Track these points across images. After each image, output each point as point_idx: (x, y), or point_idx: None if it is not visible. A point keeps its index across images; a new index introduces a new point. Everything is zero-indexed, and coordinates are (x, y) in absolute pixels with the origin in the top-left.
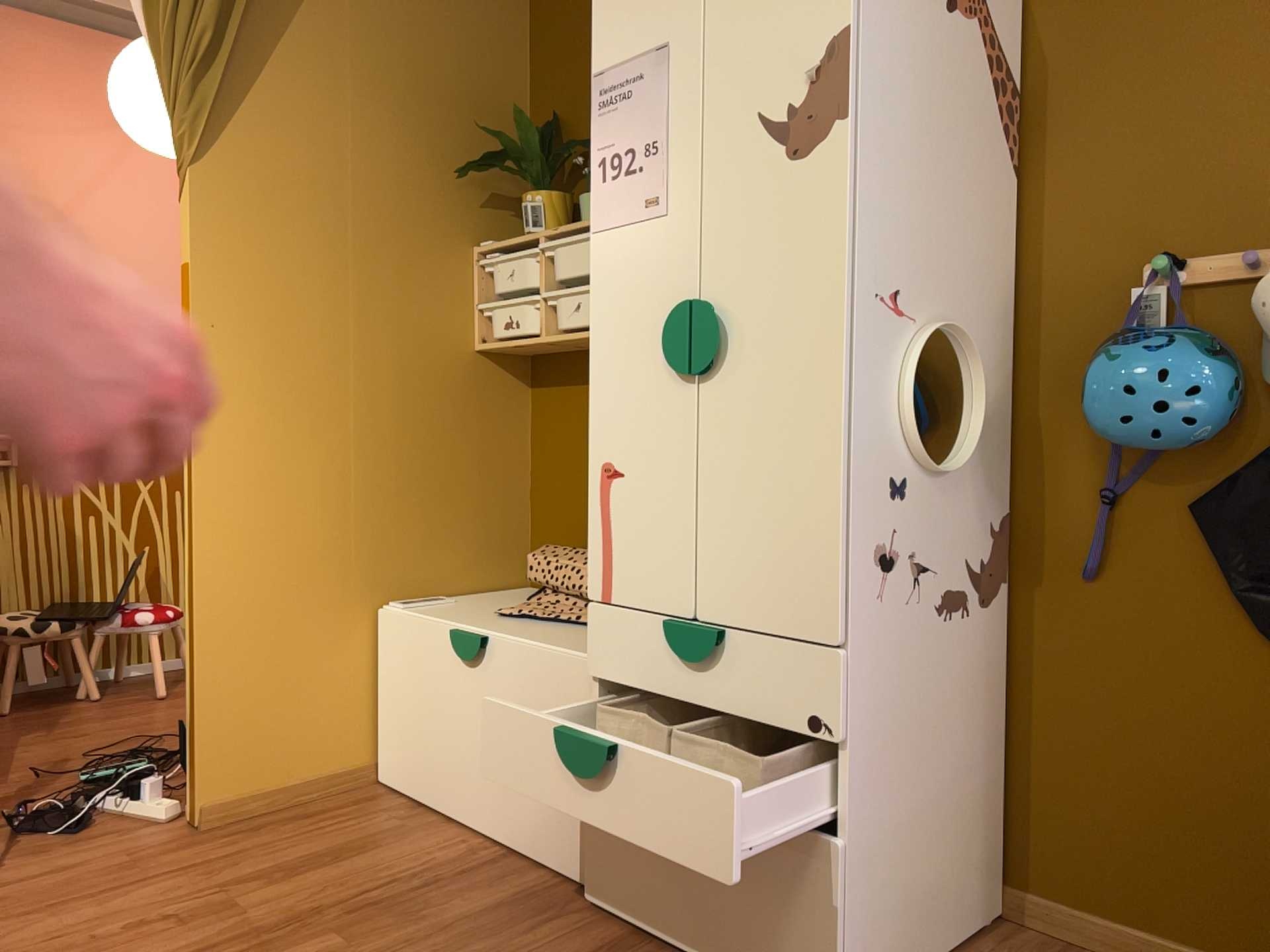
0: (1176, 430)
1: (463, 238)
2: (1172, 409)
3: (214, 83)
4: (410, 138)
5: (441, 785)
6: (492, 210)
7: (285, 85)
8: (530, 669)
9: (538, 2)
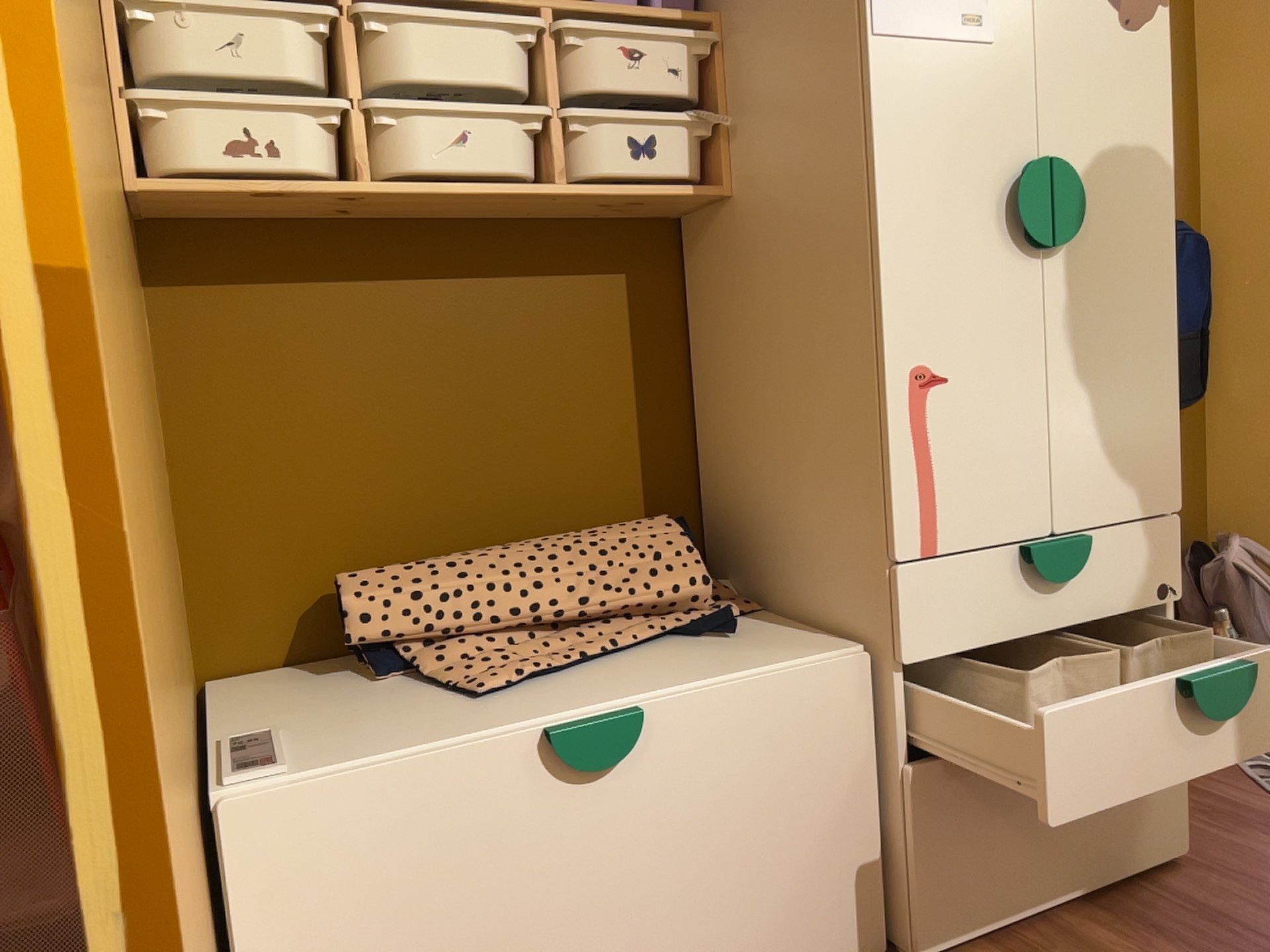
0: None
1: None
2: None
3: None
4: None
5: None
6: None
7: None
8: (747, 717)
9: None
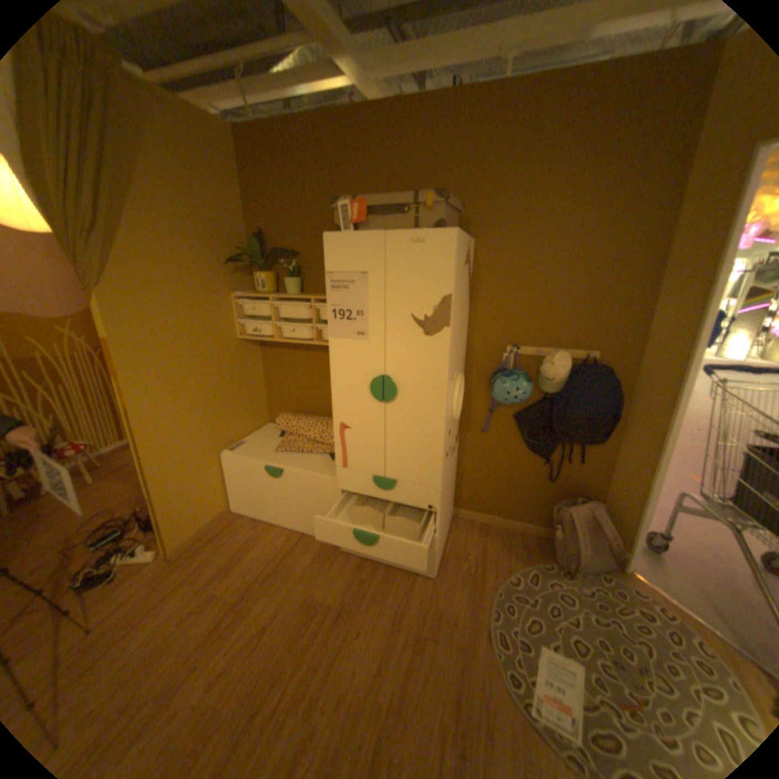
0: (517, 402)
1: (225, 291)
2: (517, 398)
3: (94, 240)
4: (195, 247)
5: (265, 514)
6: (235, 274)
7: (130, 232)
8: (306, 481)
9: (241, 167)
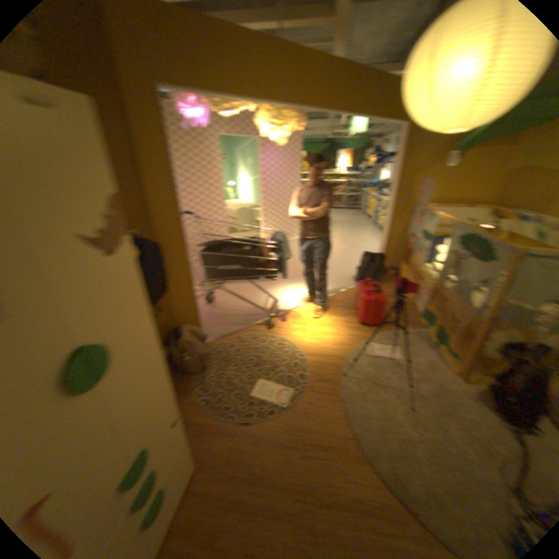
0: None
1: None
2: None
3: None
4: None
5: None
6: None
7: None
8: None
9: None
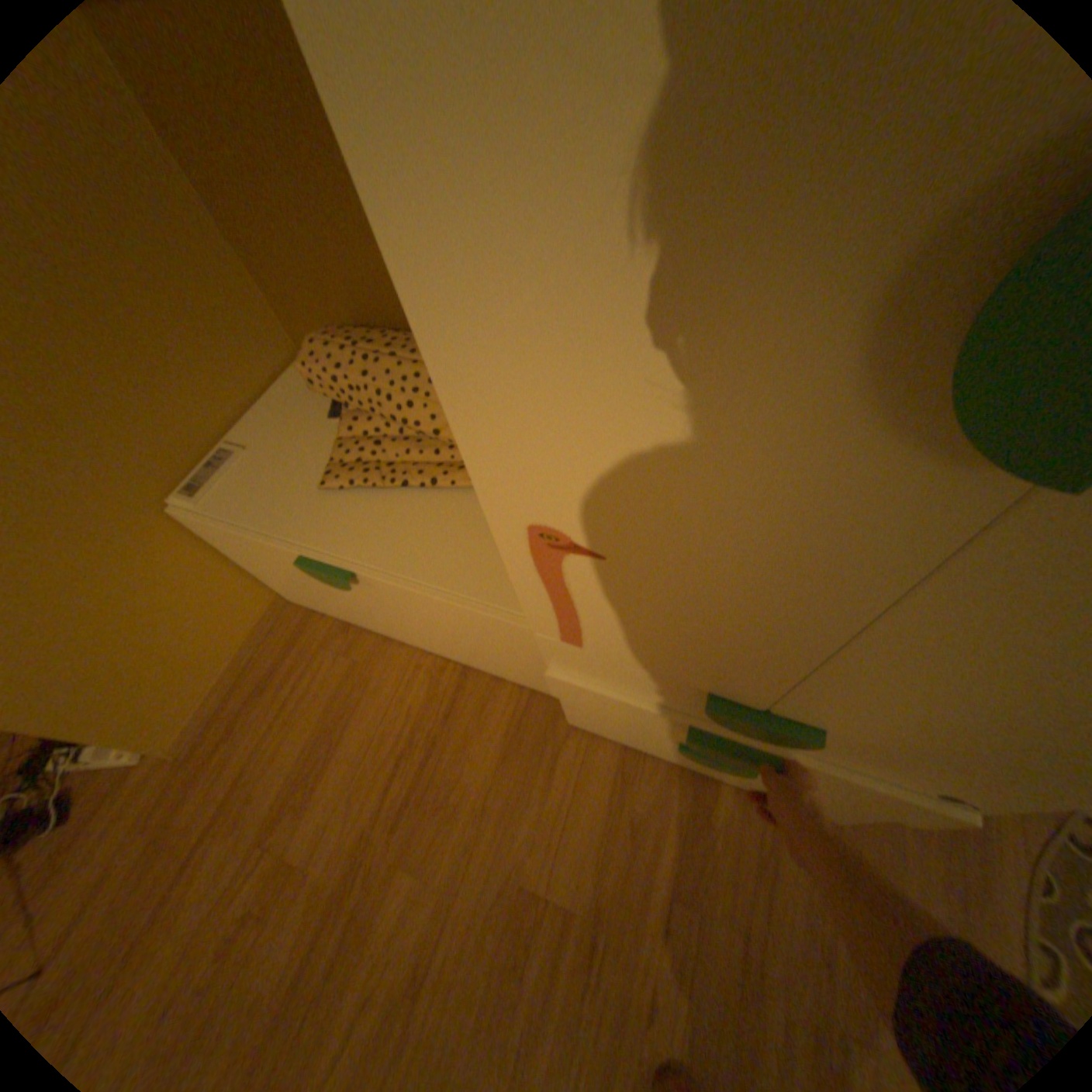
0: None
1: None
2: None
3: None
4: None
5: (364, 622)
6: None
7: None
8: (437, 606)
9: None
